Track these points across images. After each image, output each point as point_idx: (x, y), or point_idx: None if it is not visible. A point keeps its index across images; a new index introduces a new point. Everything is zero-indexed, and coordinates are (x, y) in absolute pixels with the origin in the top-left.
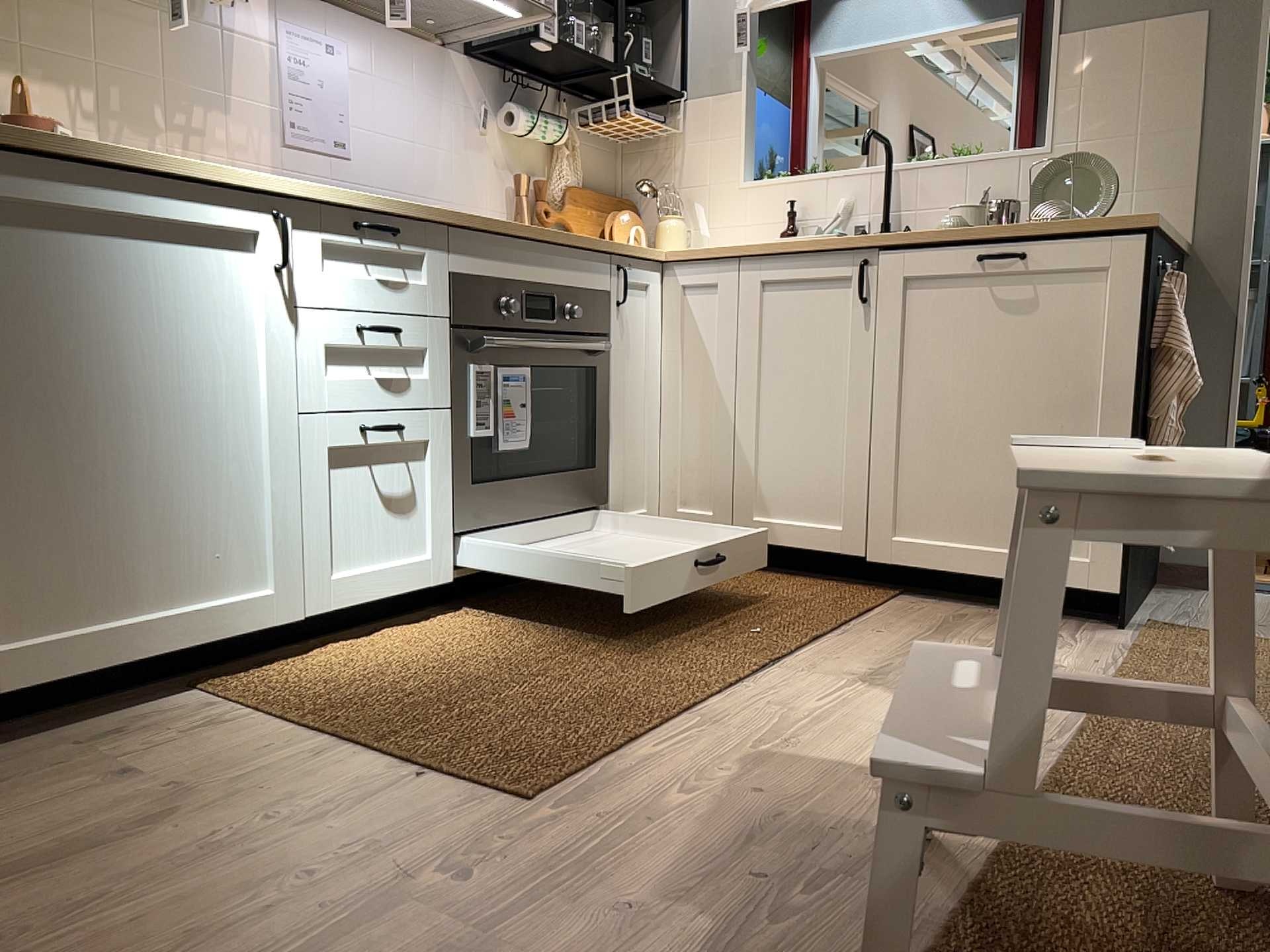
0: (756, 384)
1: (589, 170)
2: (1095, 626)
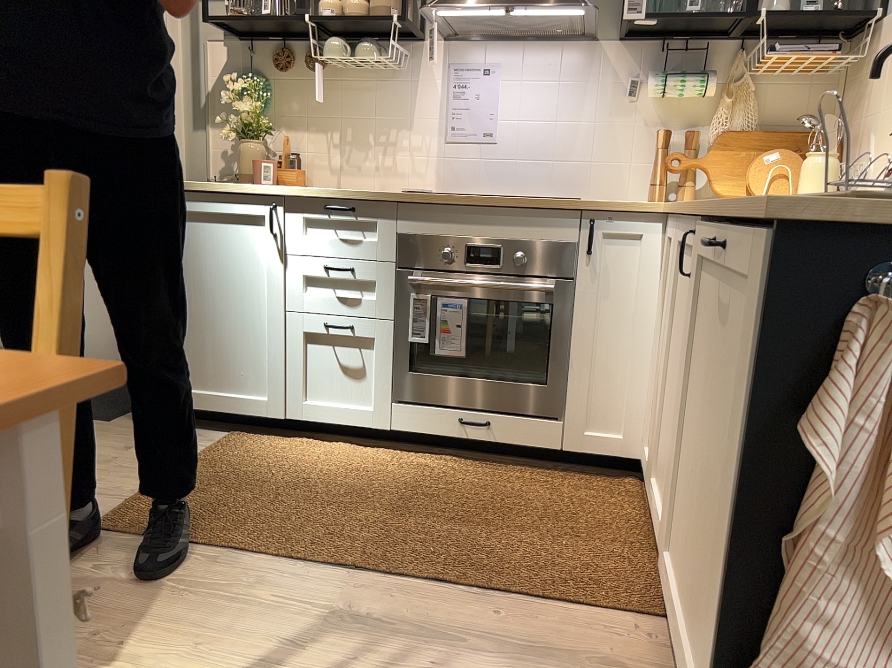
0: (666, 349)
1: (777, 111)
2: None
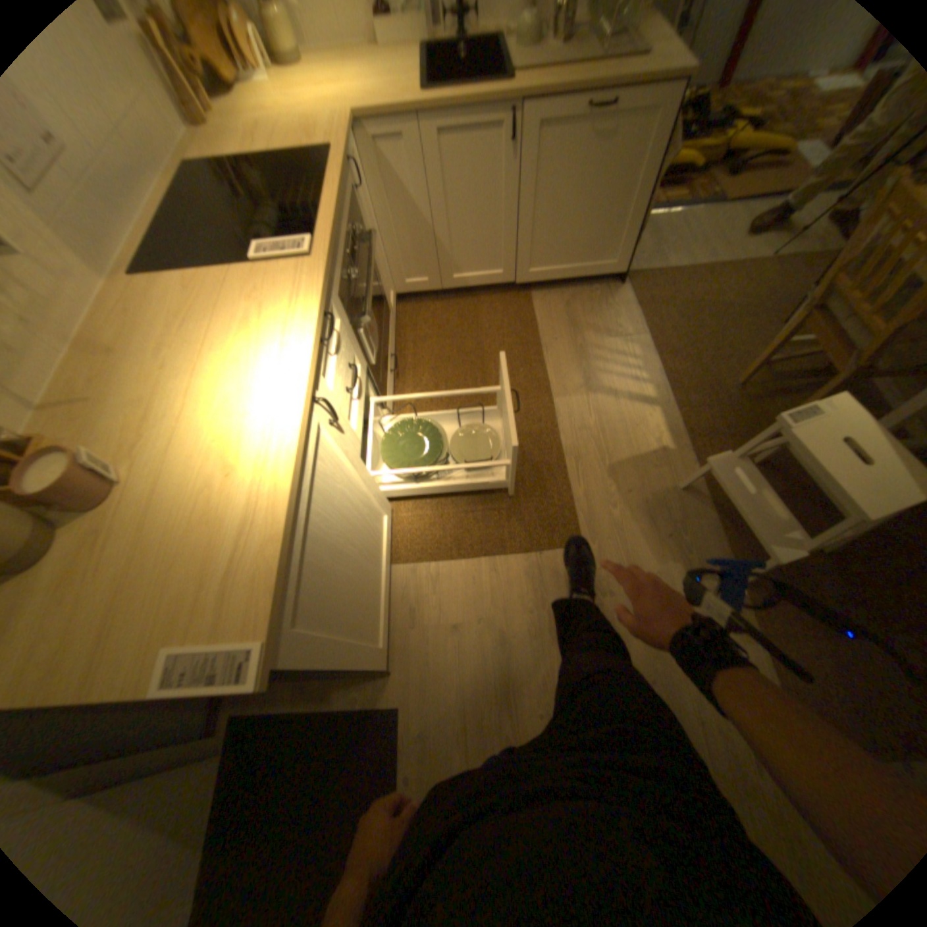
0: (443, 204)
1: None
2: (615, 288)
